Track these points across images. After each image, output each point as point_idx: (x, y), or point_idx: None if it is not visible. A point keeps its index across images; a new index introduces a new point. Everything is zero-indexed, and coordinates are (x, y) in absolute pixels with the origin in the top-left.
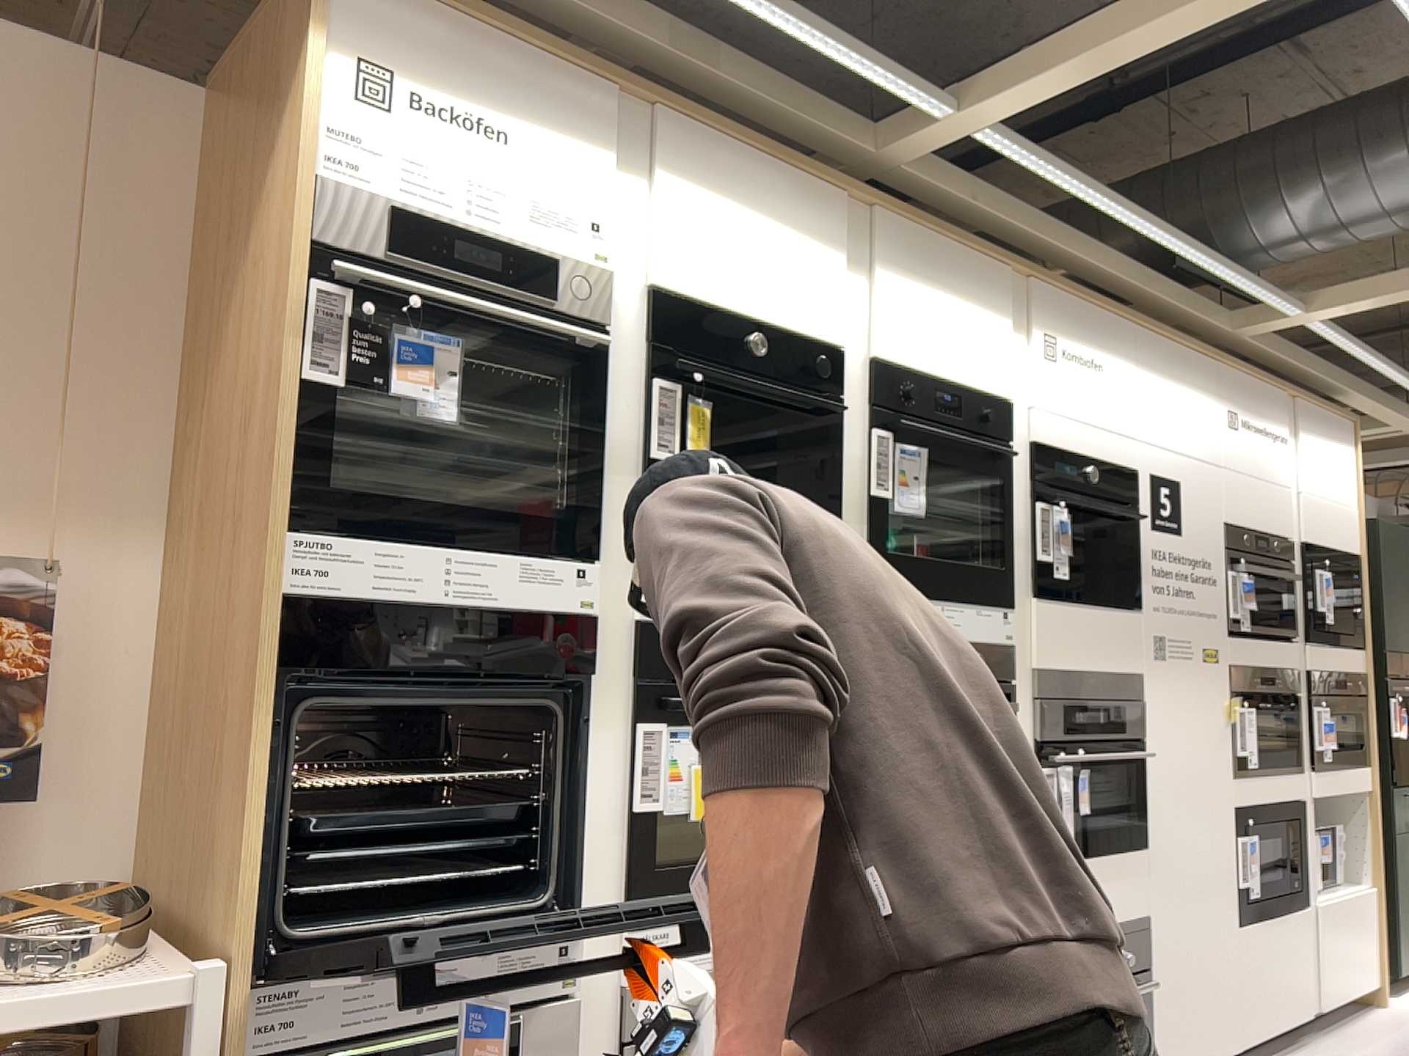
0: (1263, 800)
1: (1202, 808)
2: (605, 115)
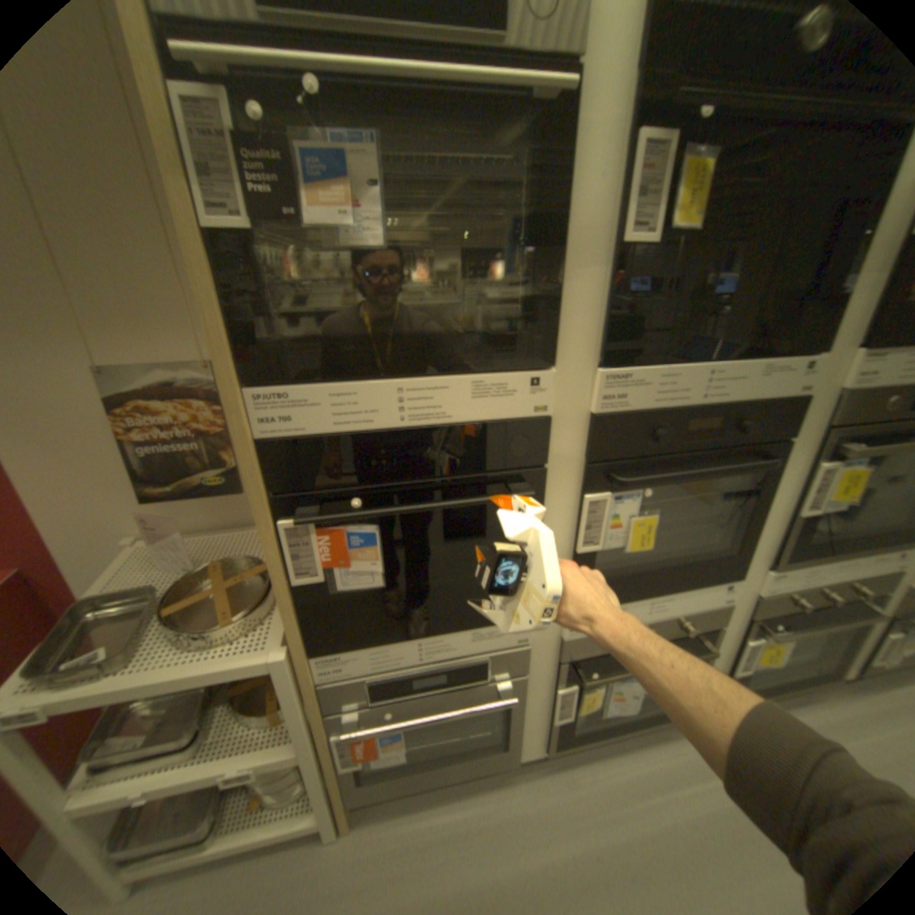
0: None
1: None
2: None
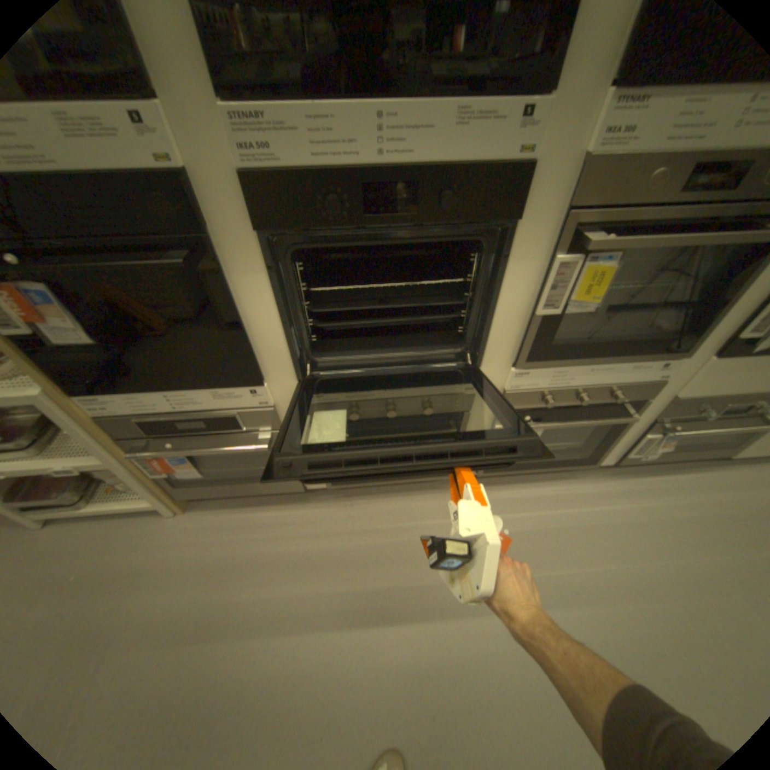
0: None
1: None
2: None
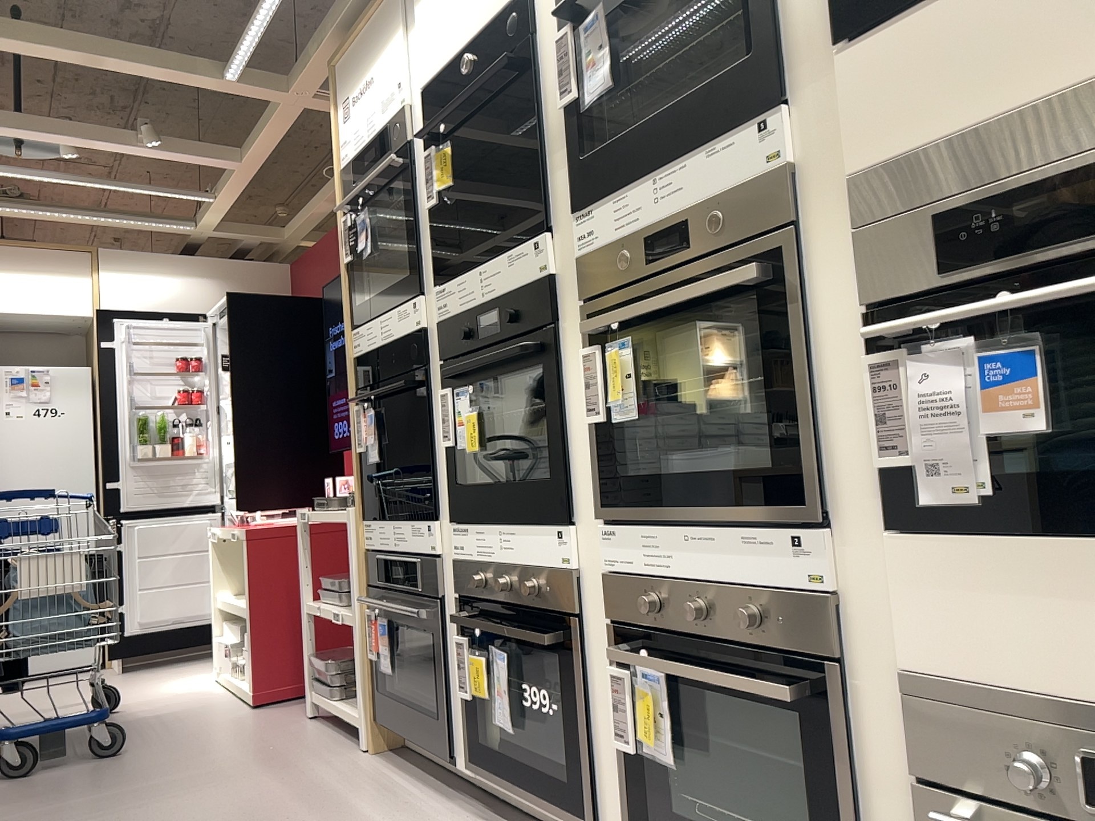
0: None
1: None
2: (391, 4)
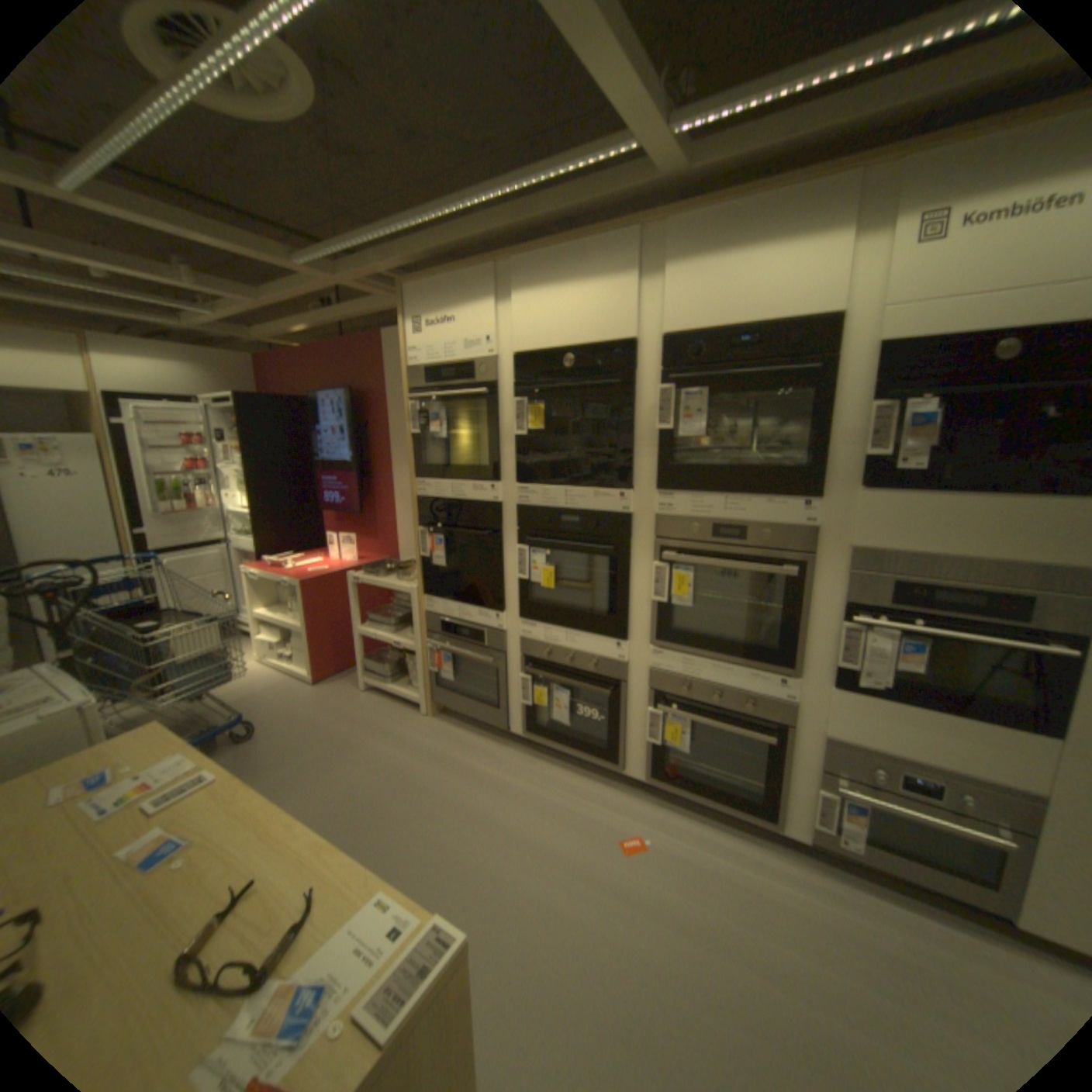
0: None
1: None
2: (482, 275)
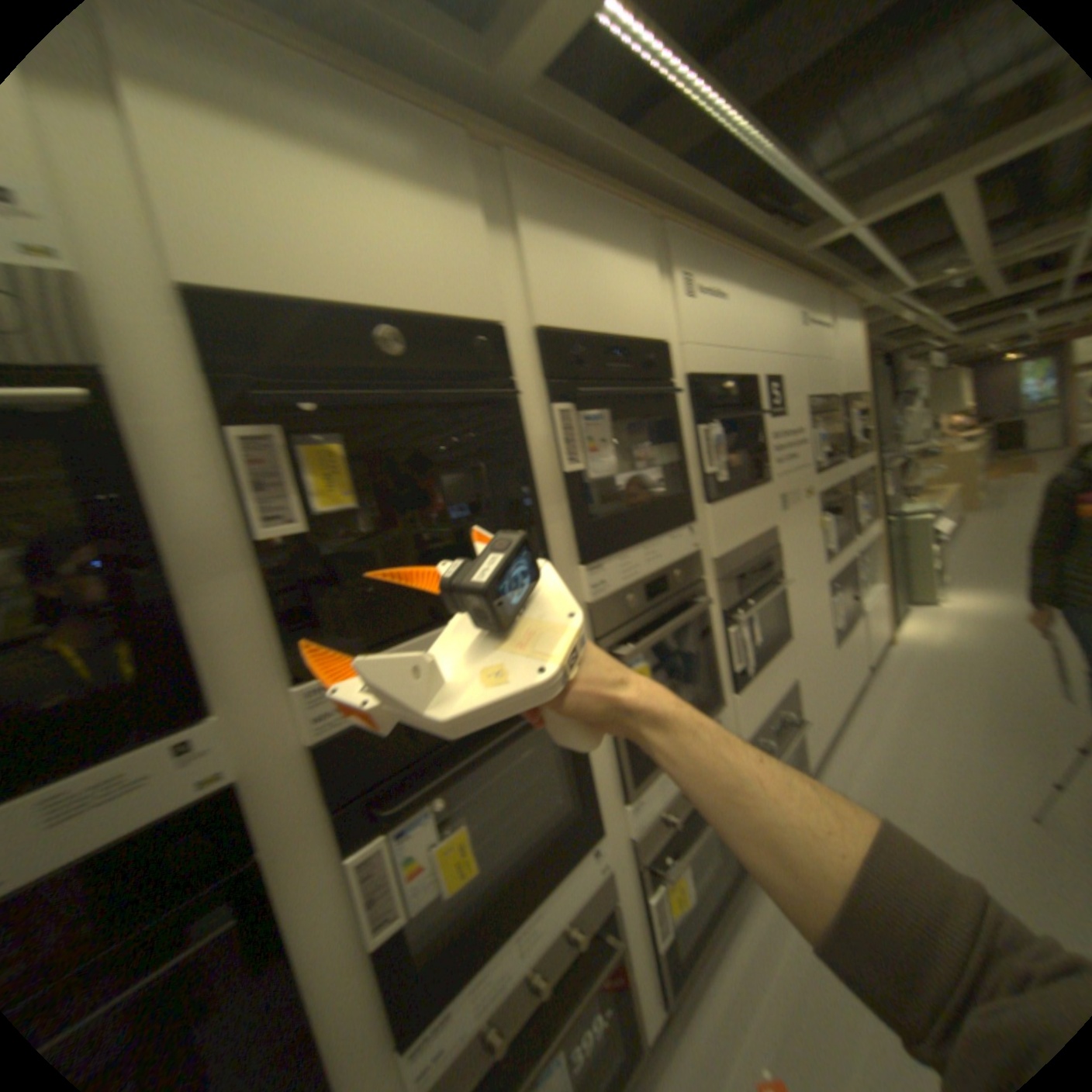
0: (850, 571)
1: (824, 596)
2: None
